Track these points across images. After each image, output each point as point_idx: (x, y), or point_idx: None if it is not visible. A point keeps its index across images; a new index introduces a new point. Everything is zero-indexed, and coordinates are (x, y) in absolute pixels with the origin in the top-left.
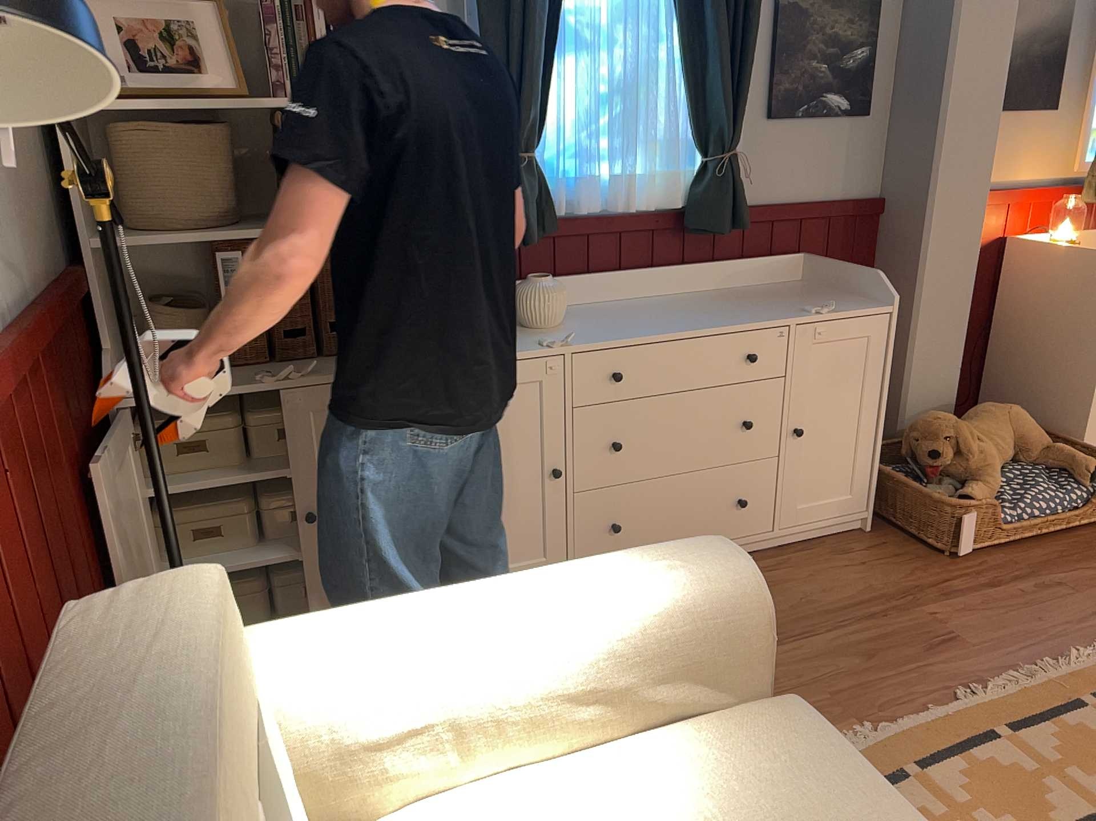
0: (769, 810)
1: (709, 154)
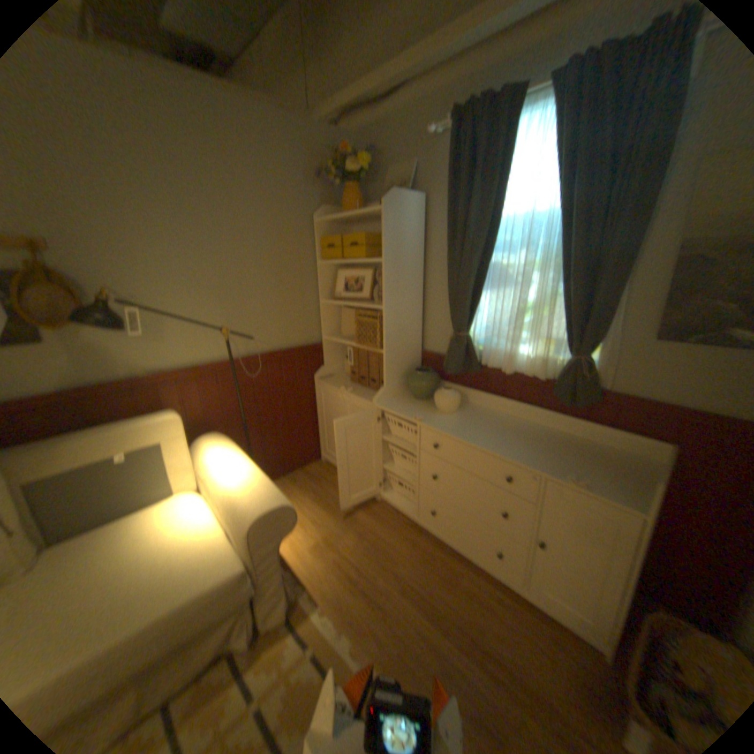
0: (179, 569)
1: (573, 354)
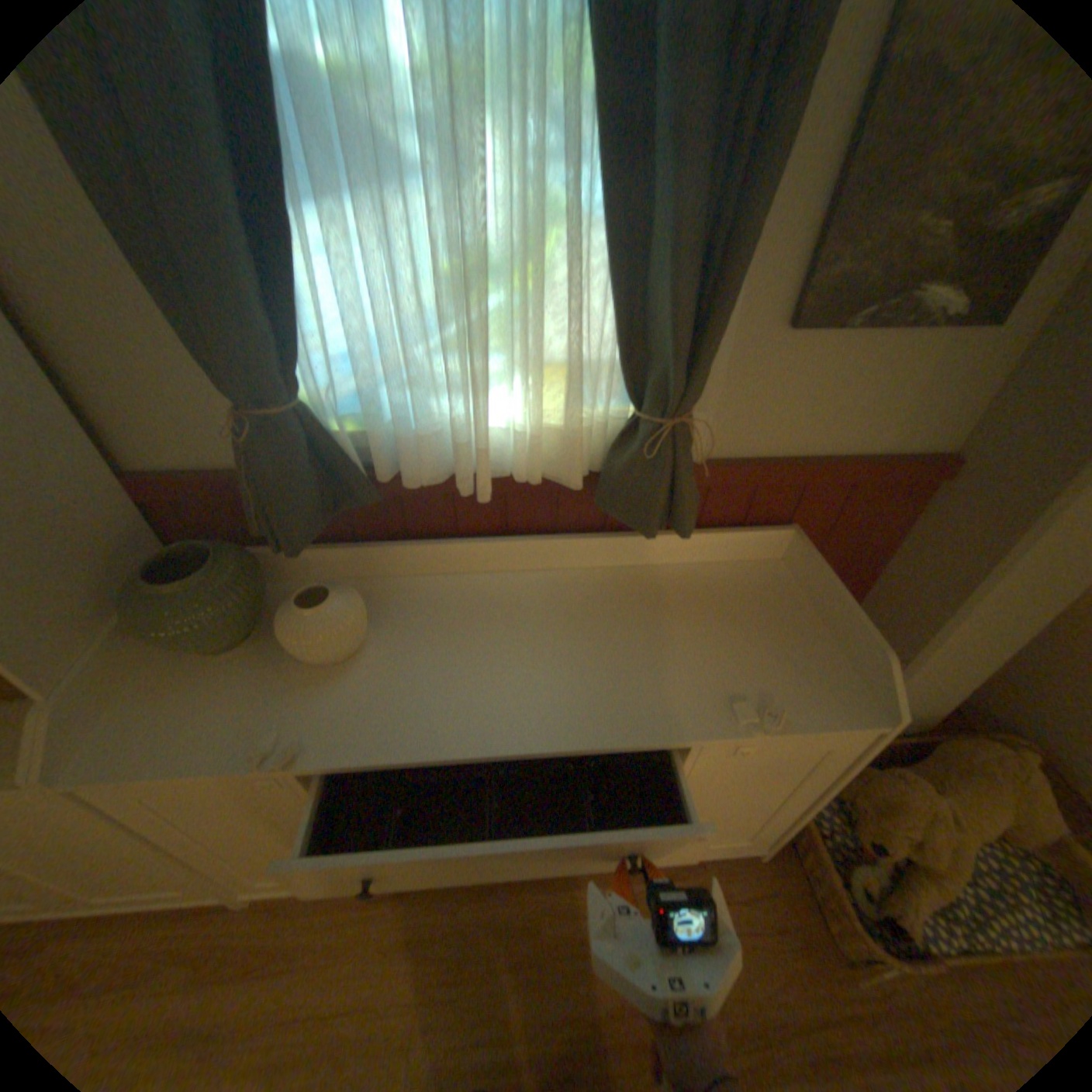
0: None
1: (647, 404)
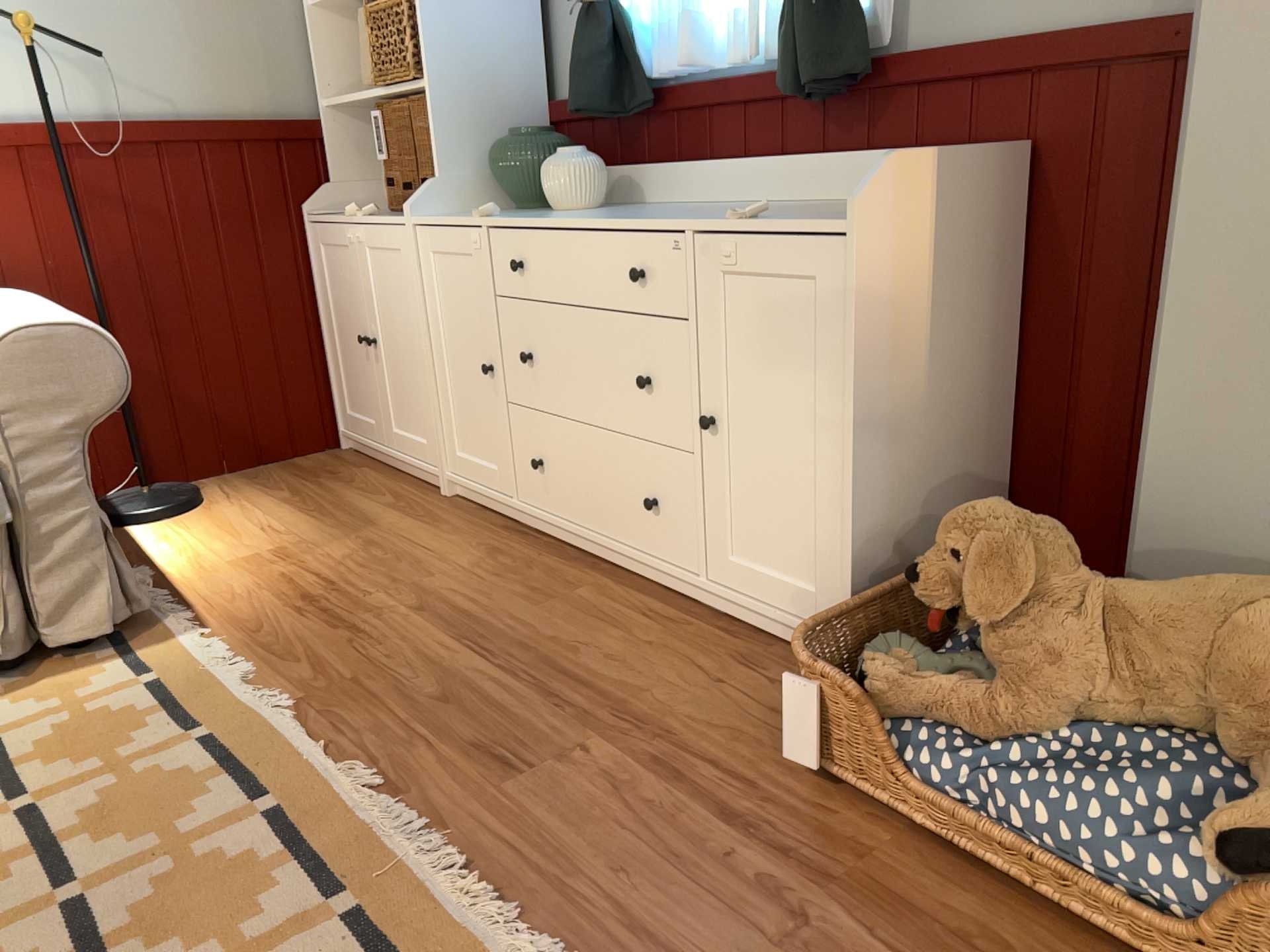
0: None
1: None
